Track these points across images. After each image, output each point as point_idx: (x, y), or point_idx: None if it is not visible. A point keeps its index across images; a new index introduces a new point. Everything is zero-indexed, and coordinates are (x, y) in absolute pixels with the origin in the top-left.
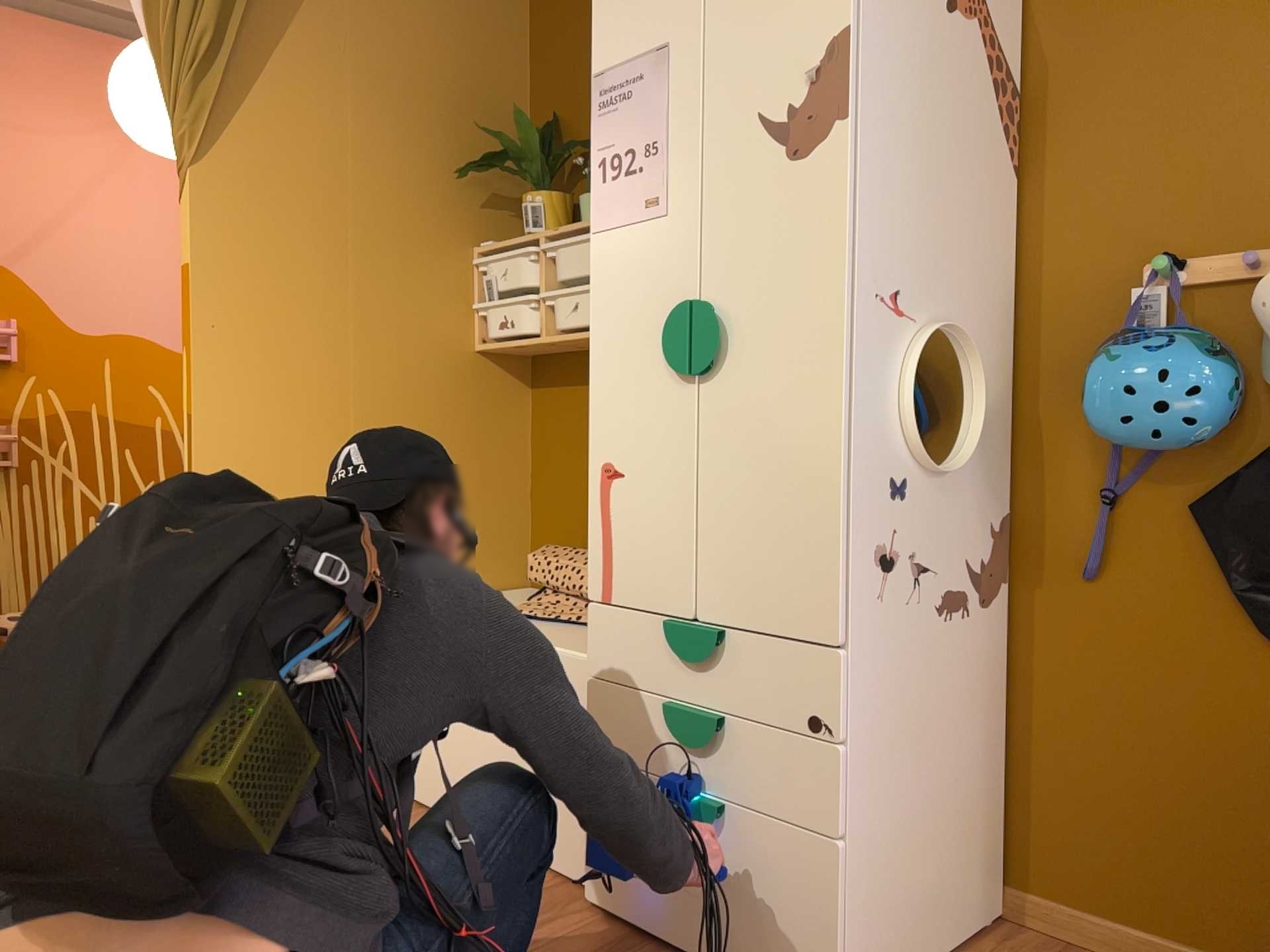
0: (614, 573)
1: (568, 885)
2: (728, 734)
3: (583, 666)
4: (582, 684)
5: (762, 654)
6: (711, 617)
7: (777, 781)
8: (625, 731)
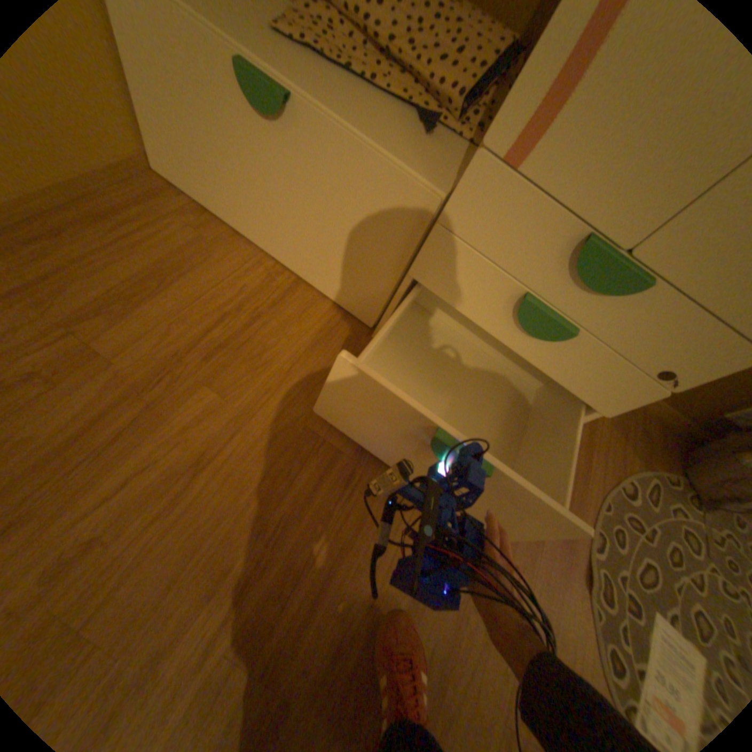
0: (553, 129)
1: (351, 315)
2: (573, 338)
3: (423, 191)
4: (415, 207)
5: (676, 312)
6: (653, 255)
7: (589, 376)
8: (461, 282)
